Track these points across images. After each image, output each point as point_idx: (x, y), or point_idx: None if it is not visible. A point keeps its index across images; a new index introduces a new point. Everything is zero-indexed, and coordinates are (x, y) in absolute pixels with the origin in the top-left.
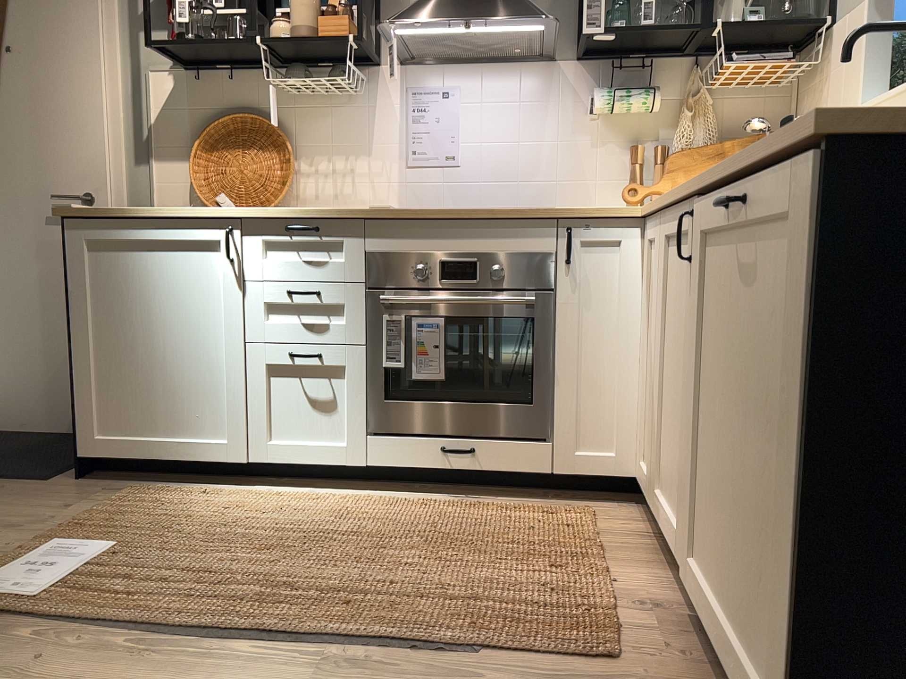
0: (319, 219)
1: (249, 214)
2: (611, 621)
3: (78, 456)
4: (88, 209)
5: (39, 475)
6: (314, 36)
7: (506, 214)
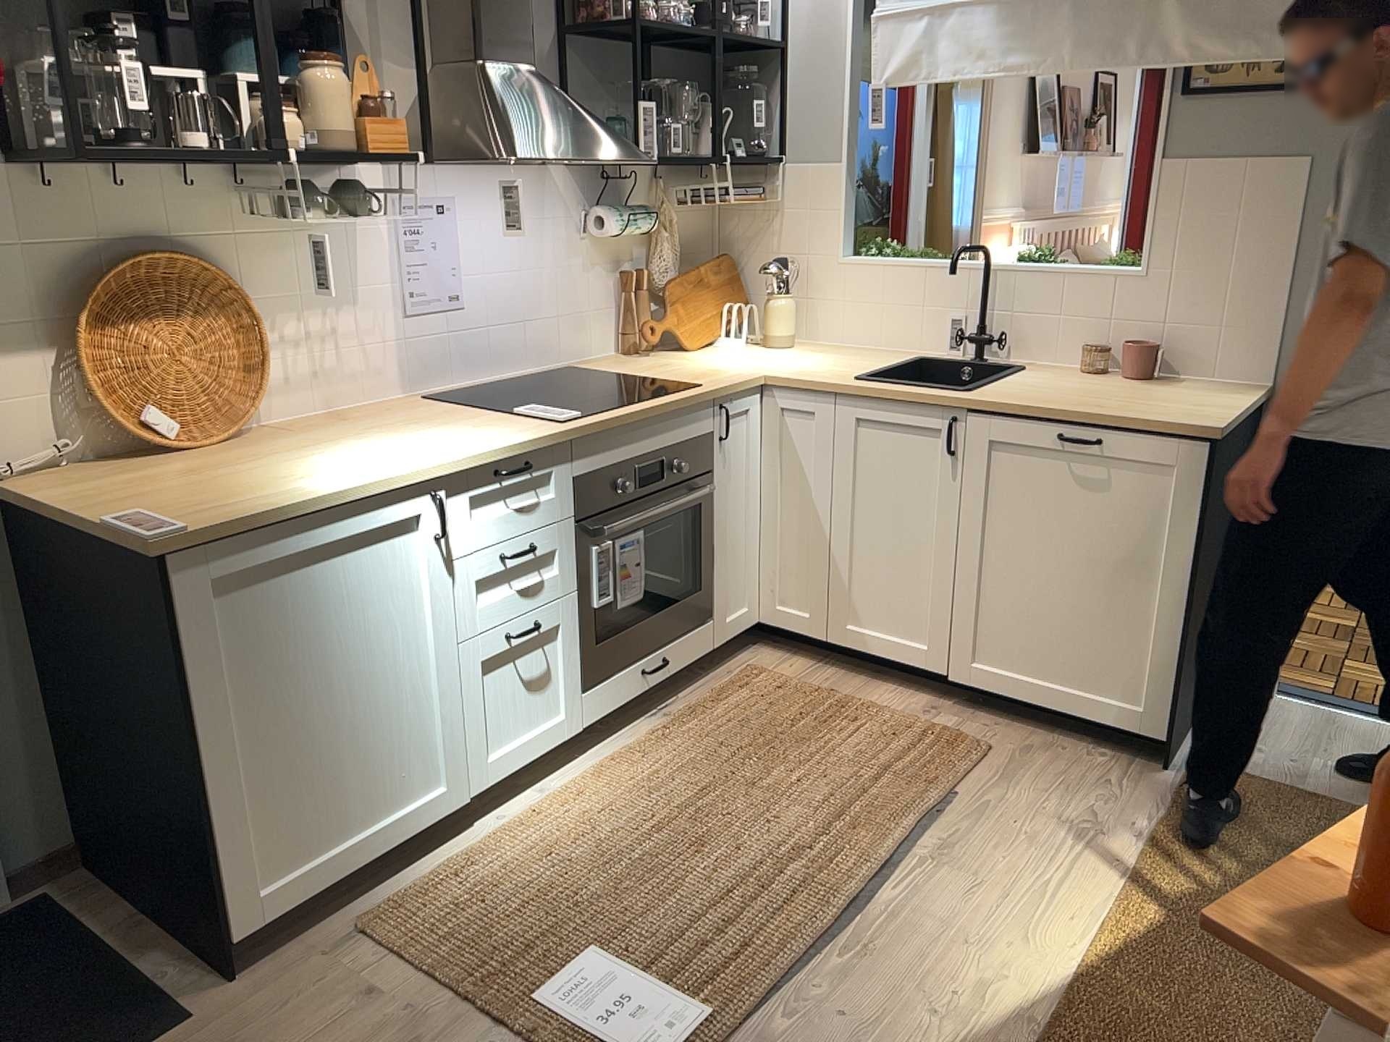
0: (530, 451)
1: (458, 467)
2: (948, 730)
3: (230, 942)
4: (218, 525)
5: (153, 1023)
6: (360, 148)
7: (685, 402)
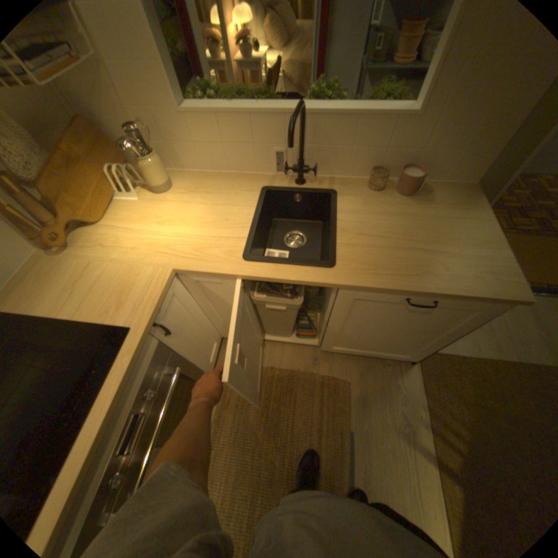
0: None
1: None
2: (327, 382)
3: None
4: None
5: None
6: None
7: (123, 380)
